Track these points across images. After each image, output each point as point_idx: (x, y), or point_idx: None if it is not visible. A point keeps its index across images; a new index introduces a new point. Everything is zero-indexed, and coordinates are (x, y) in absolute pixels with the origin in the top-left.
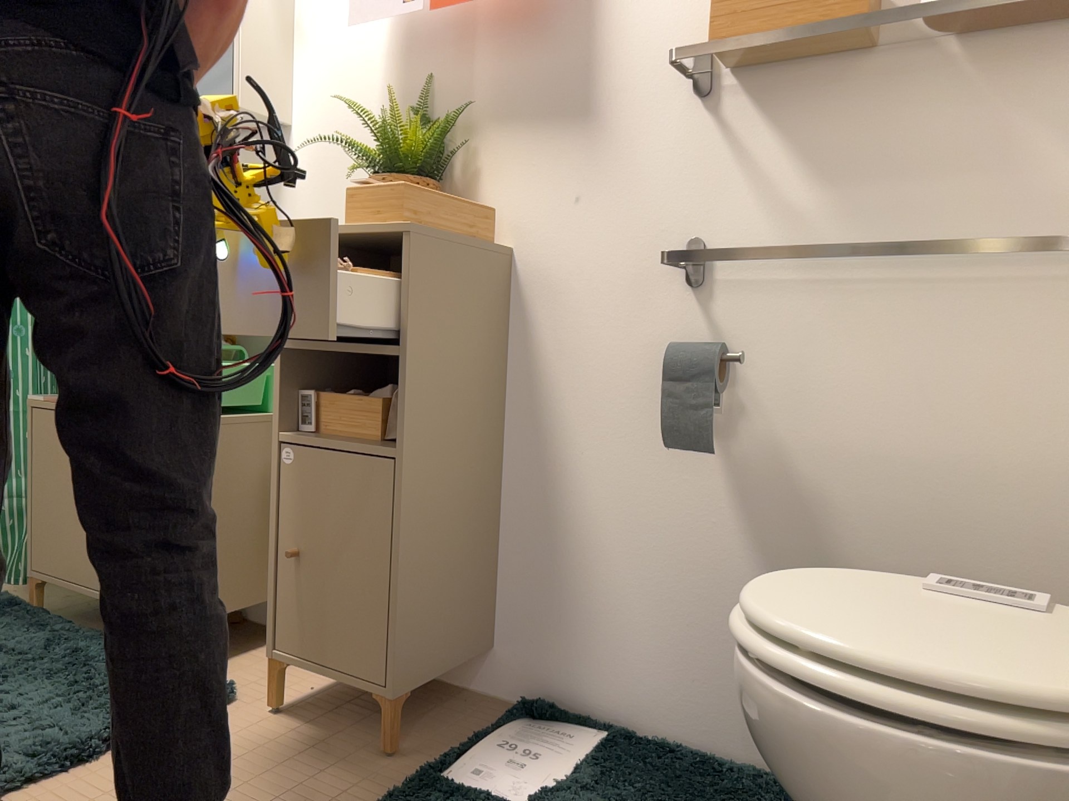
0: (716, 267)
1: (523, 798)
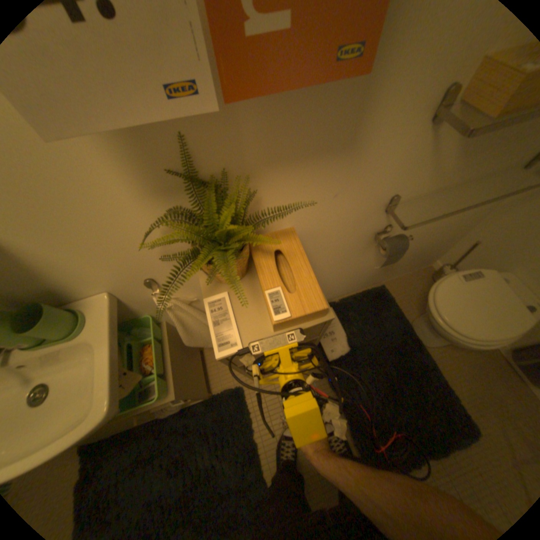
0: (400, 202)
1: (347, 349)
